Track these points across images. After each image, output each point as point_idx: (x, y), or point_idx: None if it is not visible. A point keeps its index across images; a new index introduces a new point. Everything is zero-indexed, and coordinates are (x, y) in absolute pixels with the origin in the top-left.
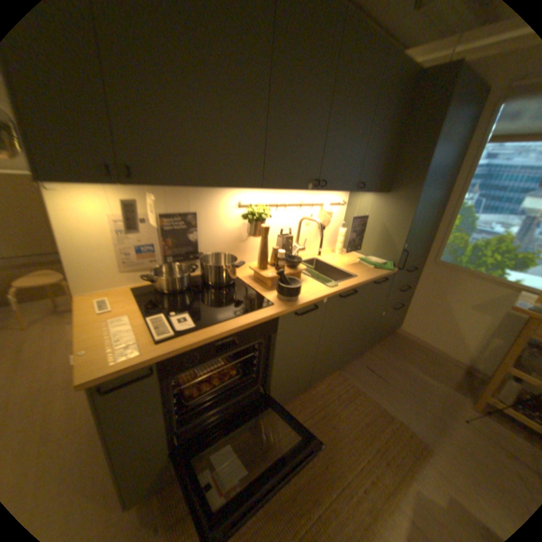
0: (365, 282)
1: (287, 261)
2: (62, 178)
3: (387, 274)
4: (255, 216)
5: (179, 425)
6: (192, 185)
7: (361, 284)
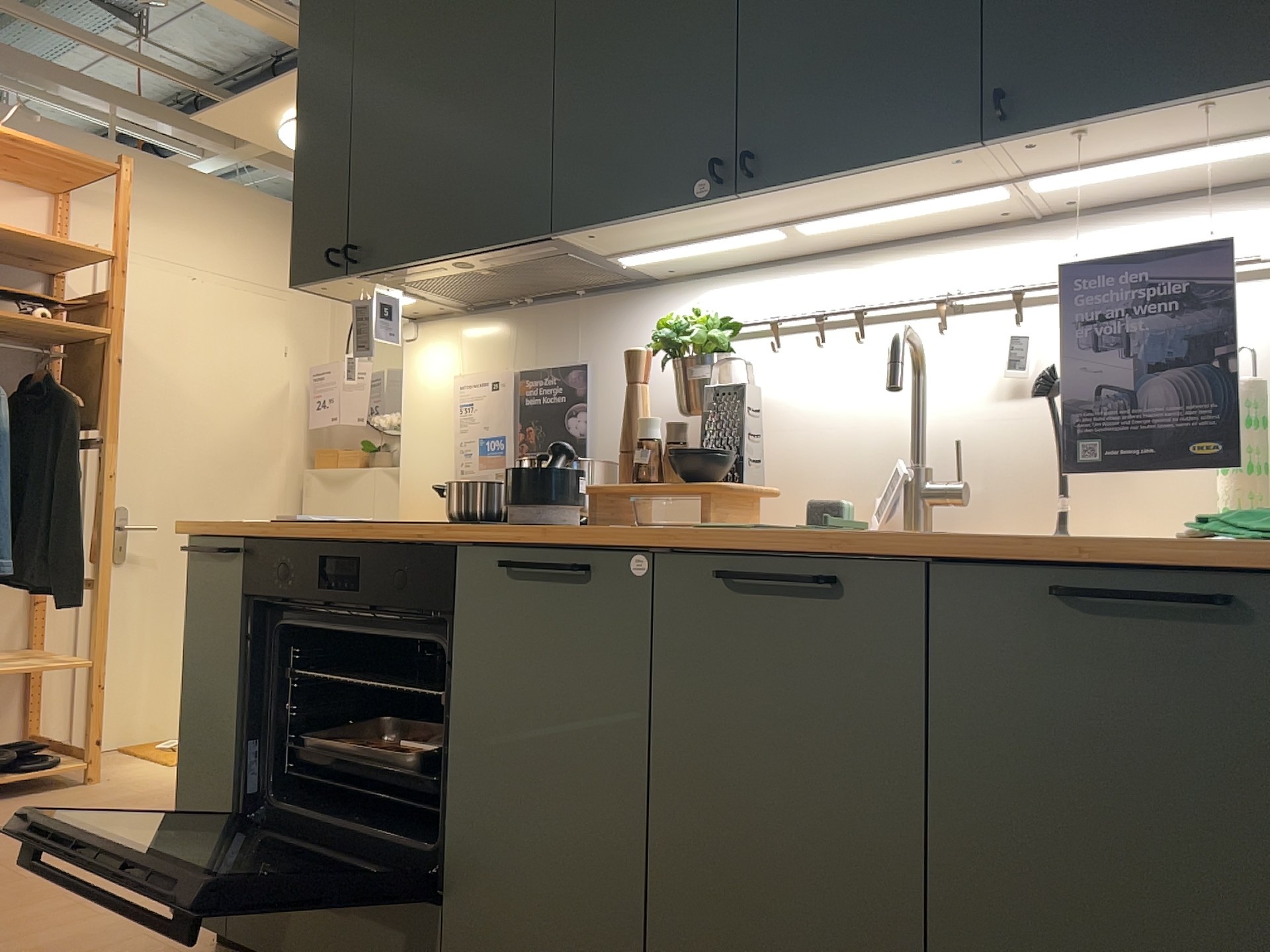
0: (911, 550)
1: (678, 460)
2: (311, 282)
3: (1208, 555)
4: (660, 339)
5: (275, 783)
6: (436, 261)
7: (871, 548)
